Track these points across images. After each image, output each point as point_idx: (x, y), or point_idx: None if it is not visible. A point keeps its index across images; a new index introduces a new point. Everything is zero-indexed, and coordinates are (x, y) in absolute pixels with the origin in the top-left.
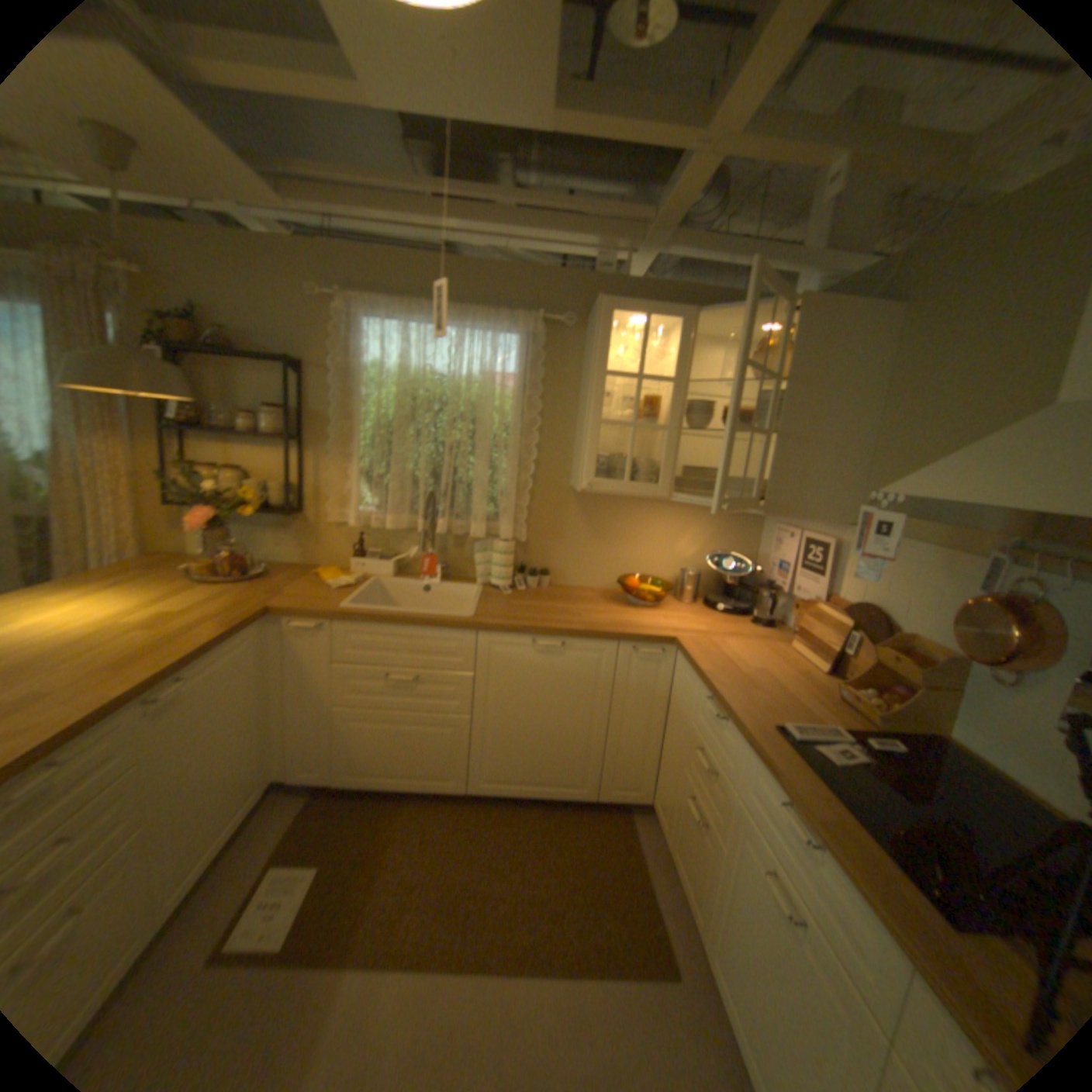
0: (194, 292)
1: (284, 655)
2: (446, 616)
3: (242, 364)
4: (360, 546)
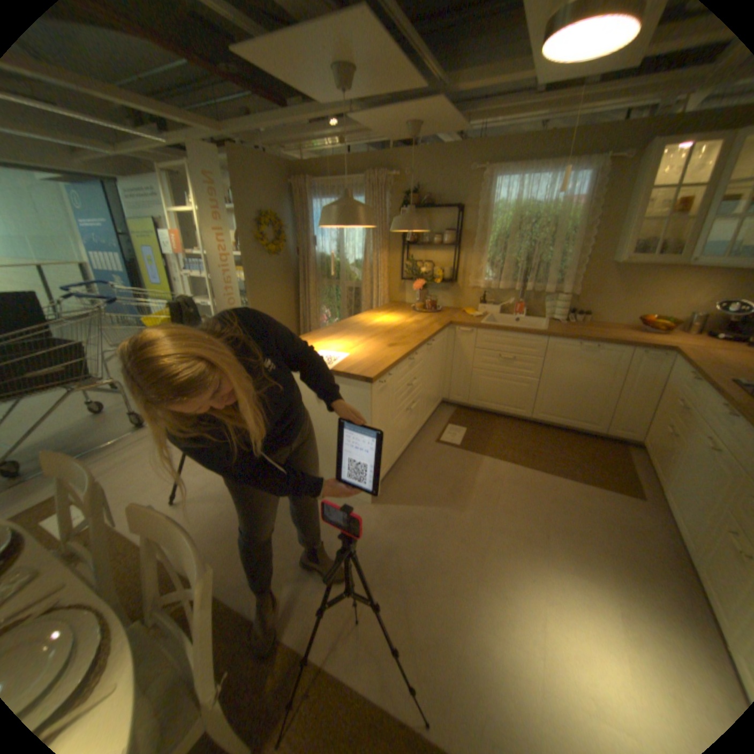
0: (419, 178)
1: (455, 342)
2: (532, 328)
3: (436, 210)
4: (483, 298)
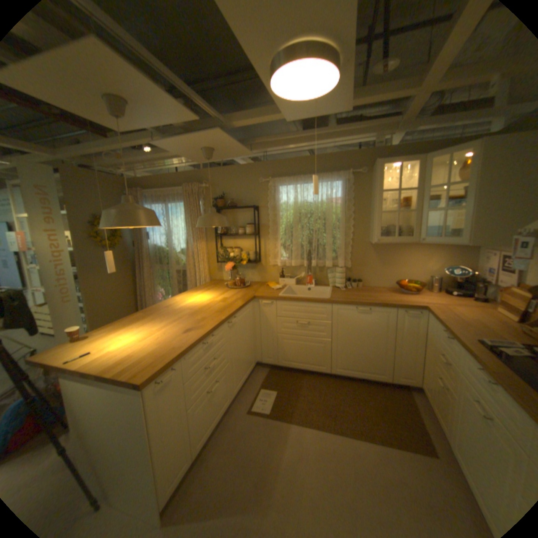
0: (224, 188)
1: (261, 313)
2: (319, 298)
3: (239, 210)
4: (282, 273)
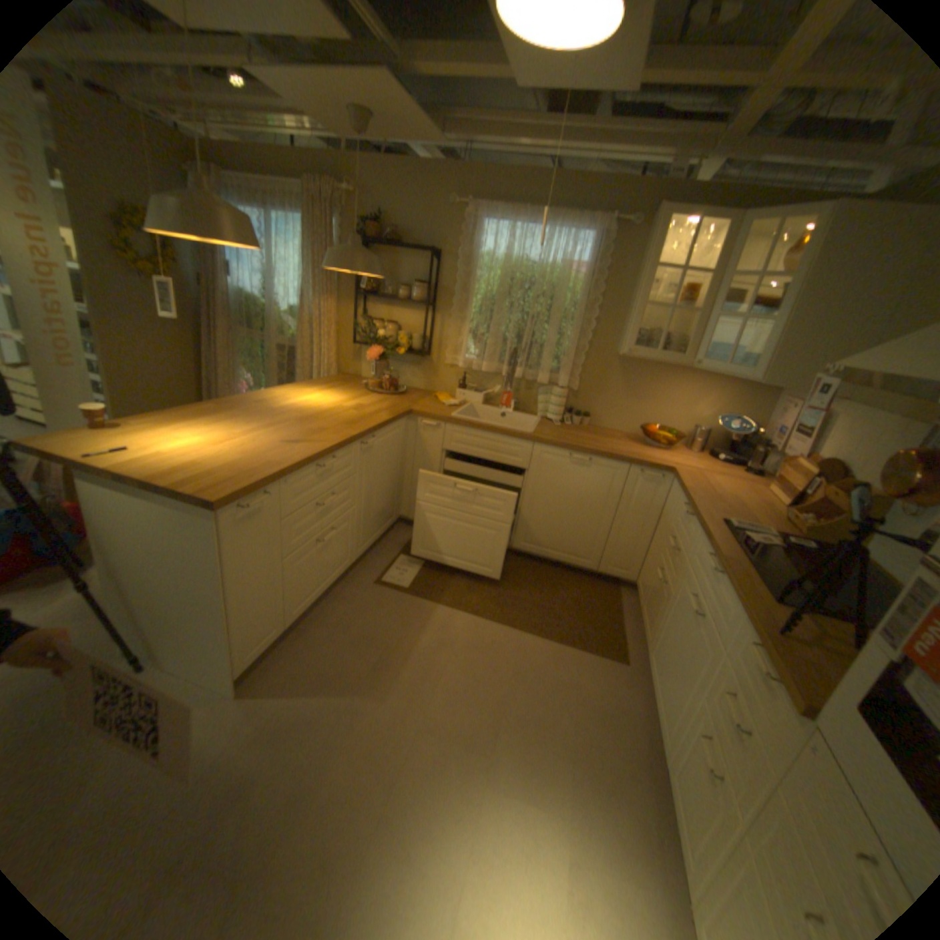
0: (383, 202)
1: (418, 440)
2: (515, 430)
3: (406, 252)
4: (464, 382)
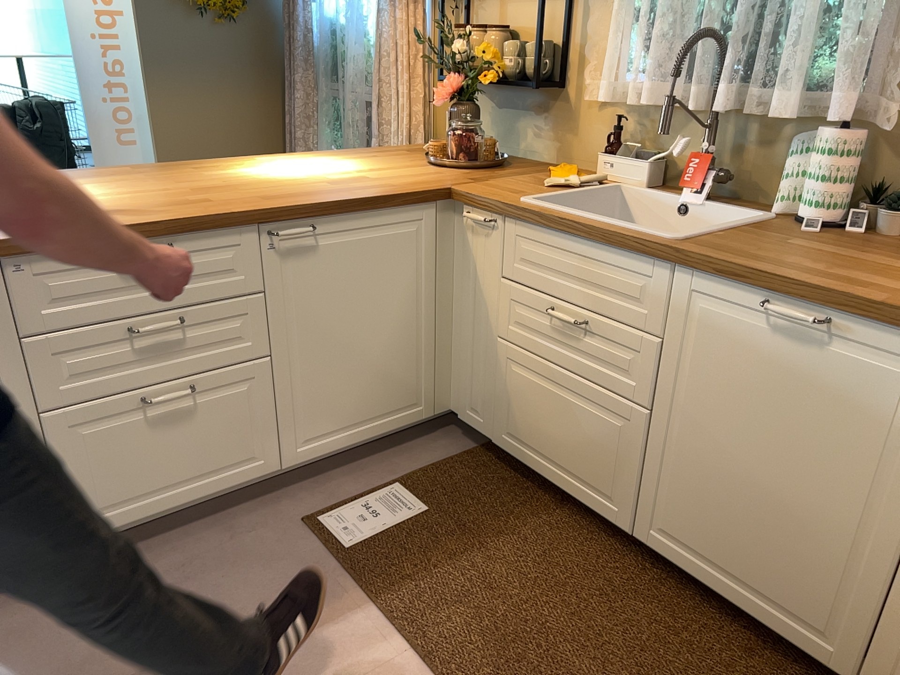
0: None
1: (464, 253)
2: (639, 231)
3: None
4: (616, 136)
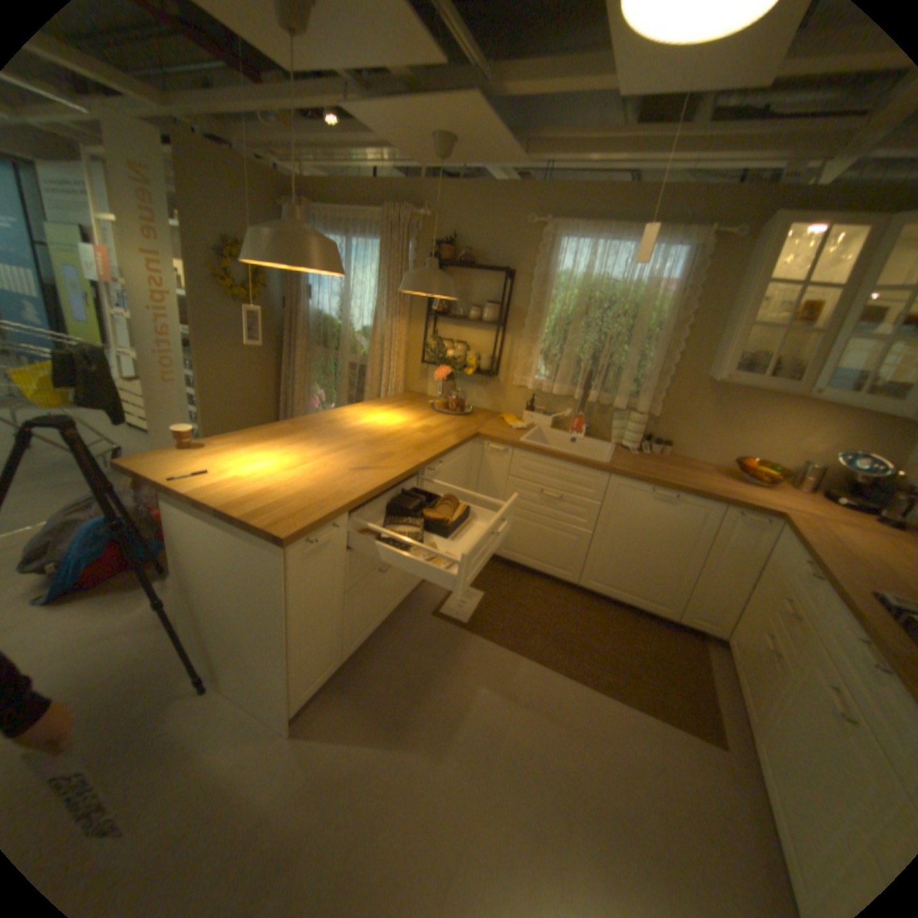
0: (459, 224)
1: (483, 464)
2: (590, 459)
3: (479, 273)
4: (532, 403)
